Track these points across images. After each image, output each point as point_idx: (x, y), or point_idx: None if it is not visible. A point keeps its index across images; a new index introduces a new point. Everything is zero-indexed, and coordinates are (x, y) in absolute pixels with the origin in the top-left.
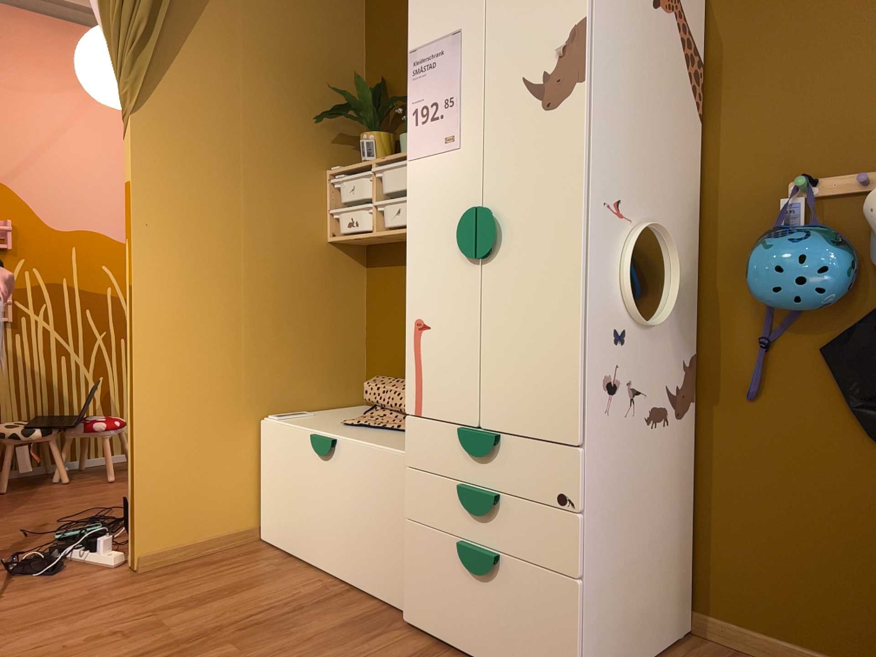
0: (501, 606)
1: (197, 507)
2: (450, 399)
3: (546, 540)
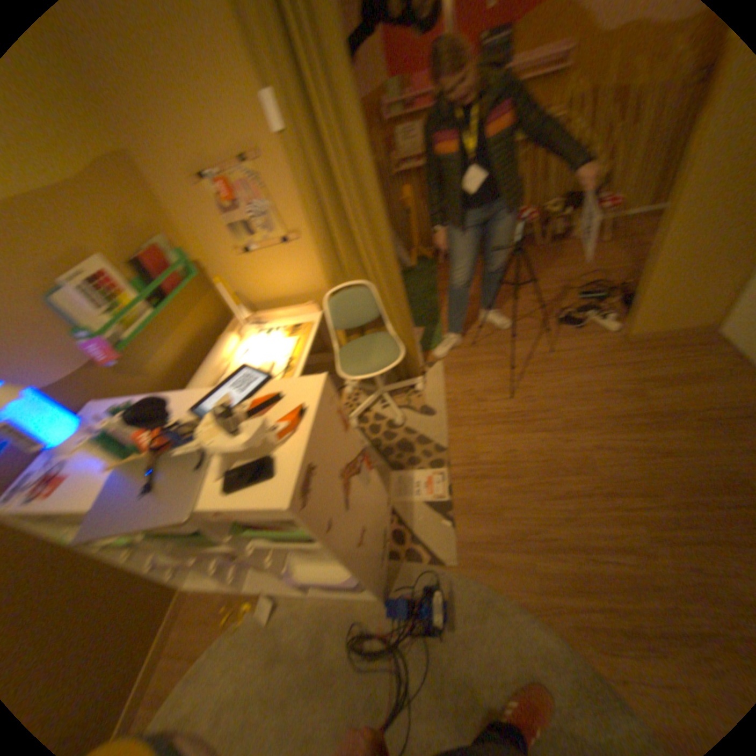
0: None
1: (679, 311)
2: None
3: None
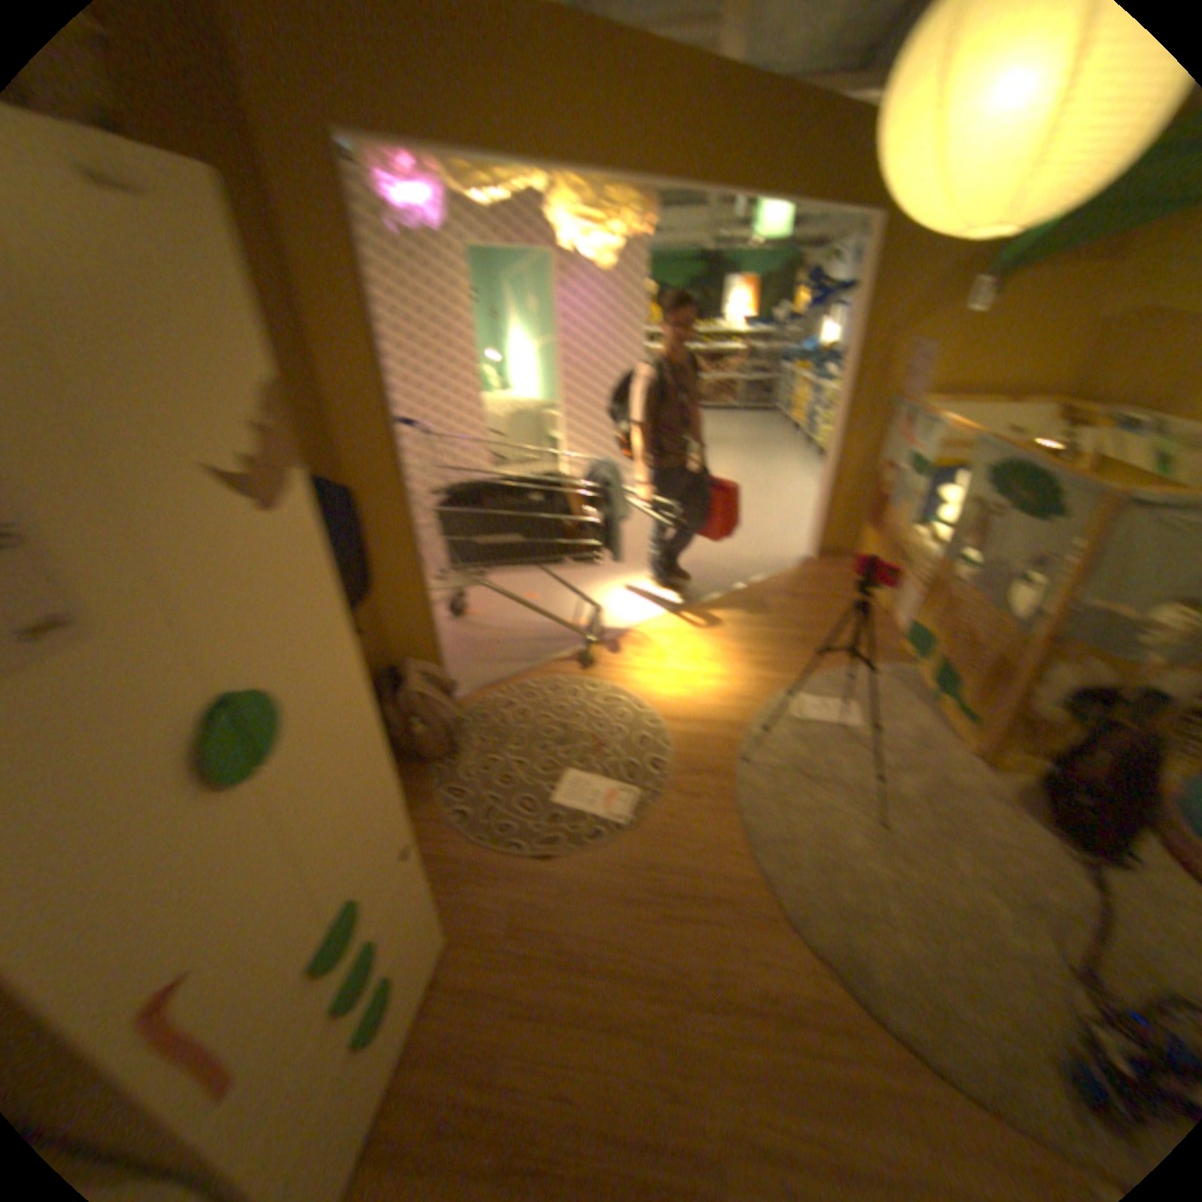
0: (394, 1004)
1: None
2: (276, 979)
3: (405, 900)
